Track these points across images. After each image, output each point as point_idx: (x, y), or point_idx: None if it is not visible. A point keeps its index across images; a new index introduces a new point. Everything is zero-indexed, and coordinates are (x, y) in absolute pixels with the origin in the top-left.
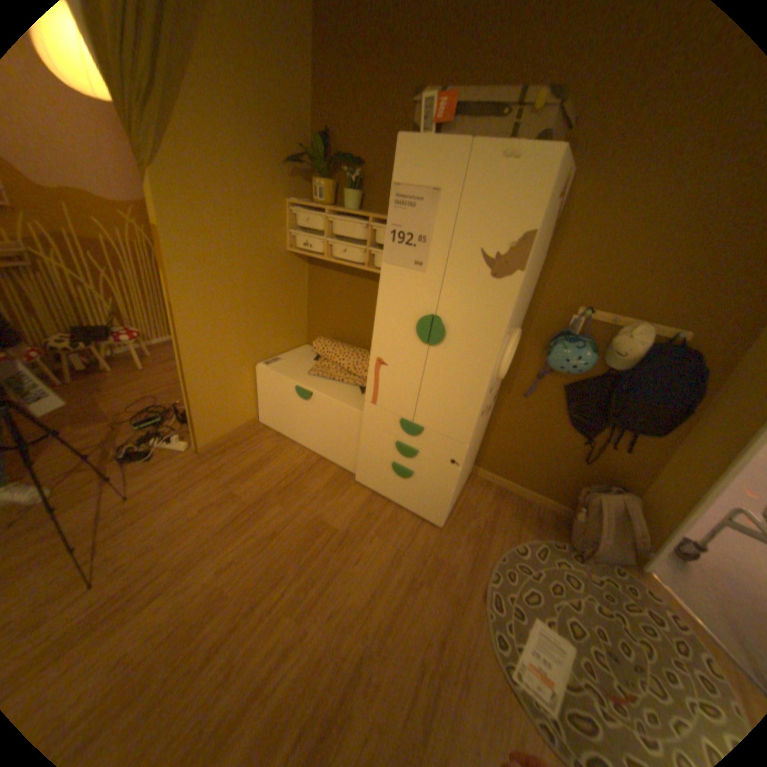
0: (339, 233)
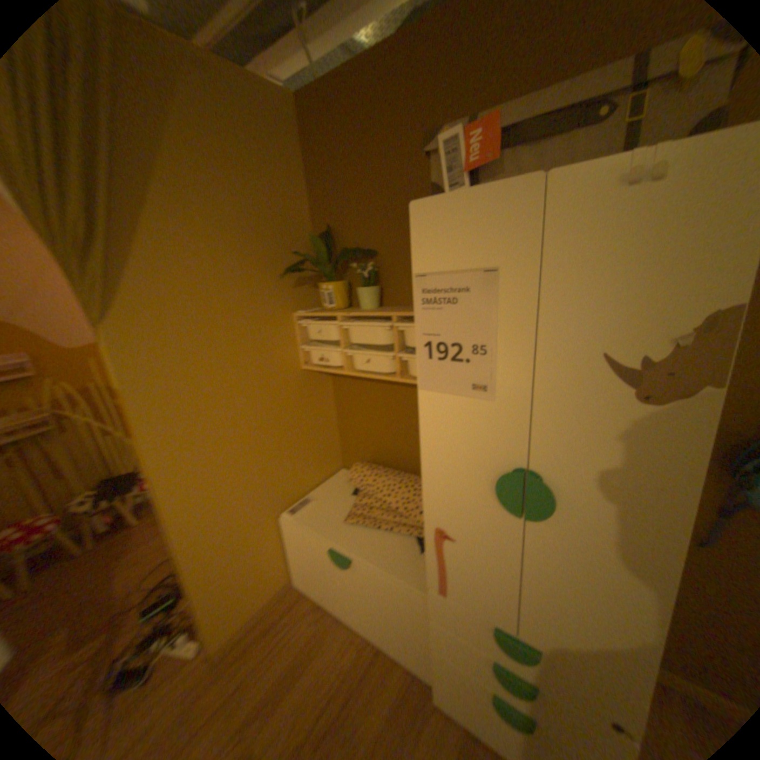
0: (357, 340)
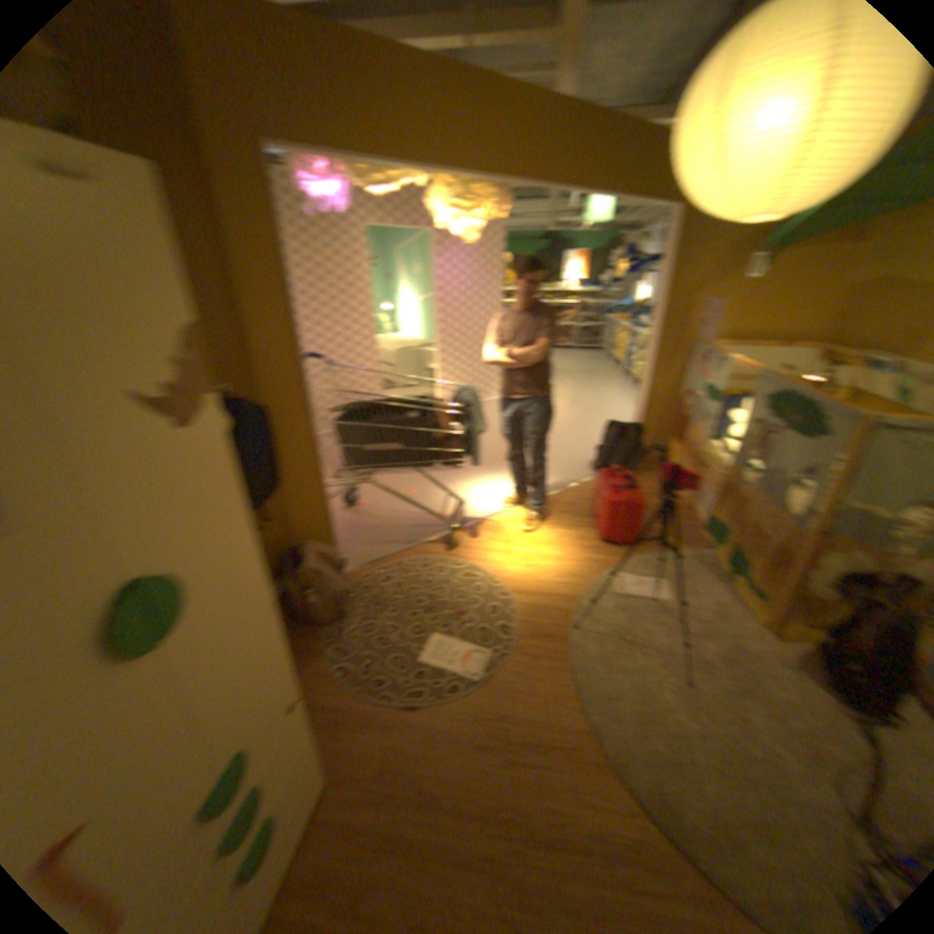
0: None
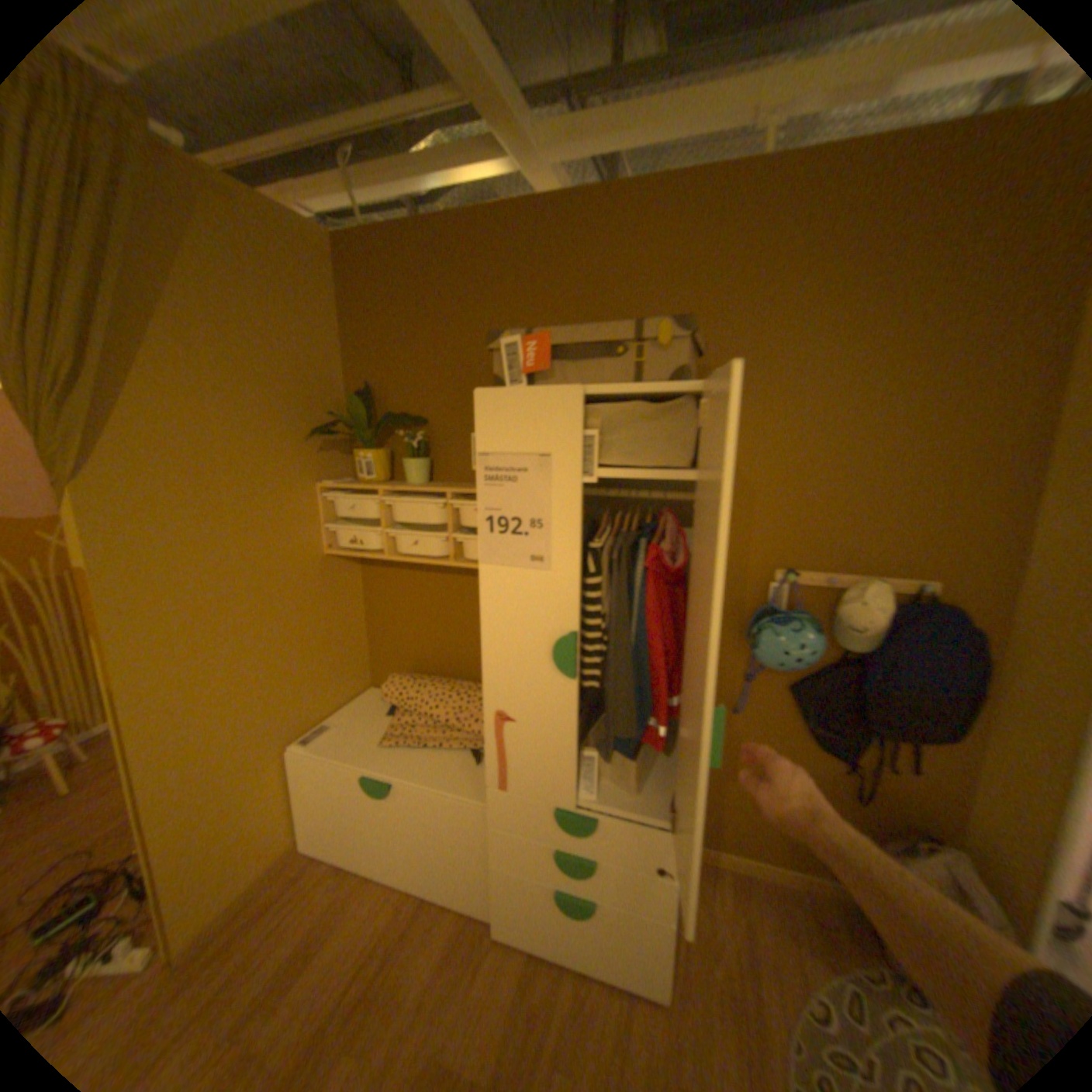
0: (403, 518)
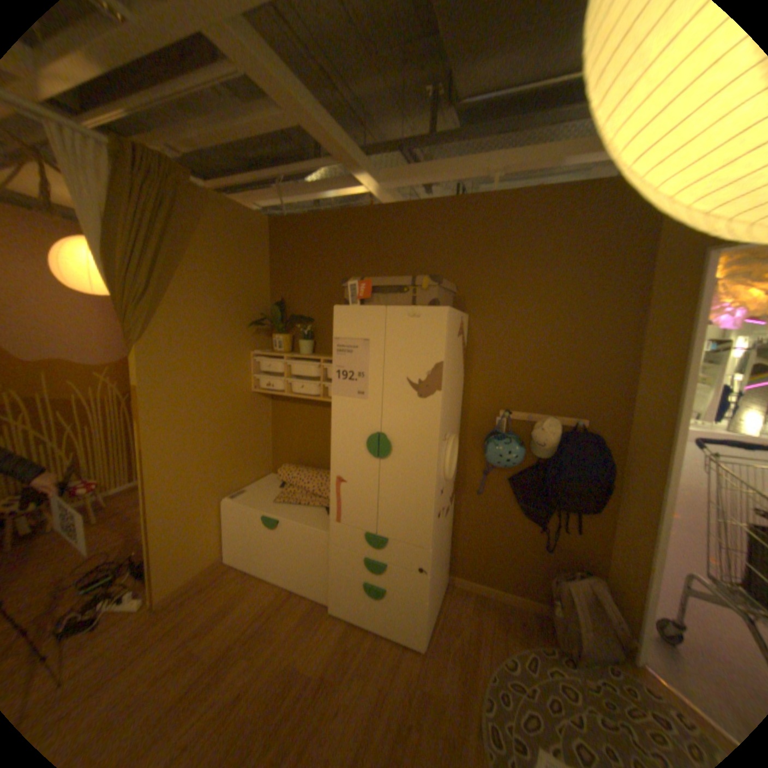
0: (296, 373)
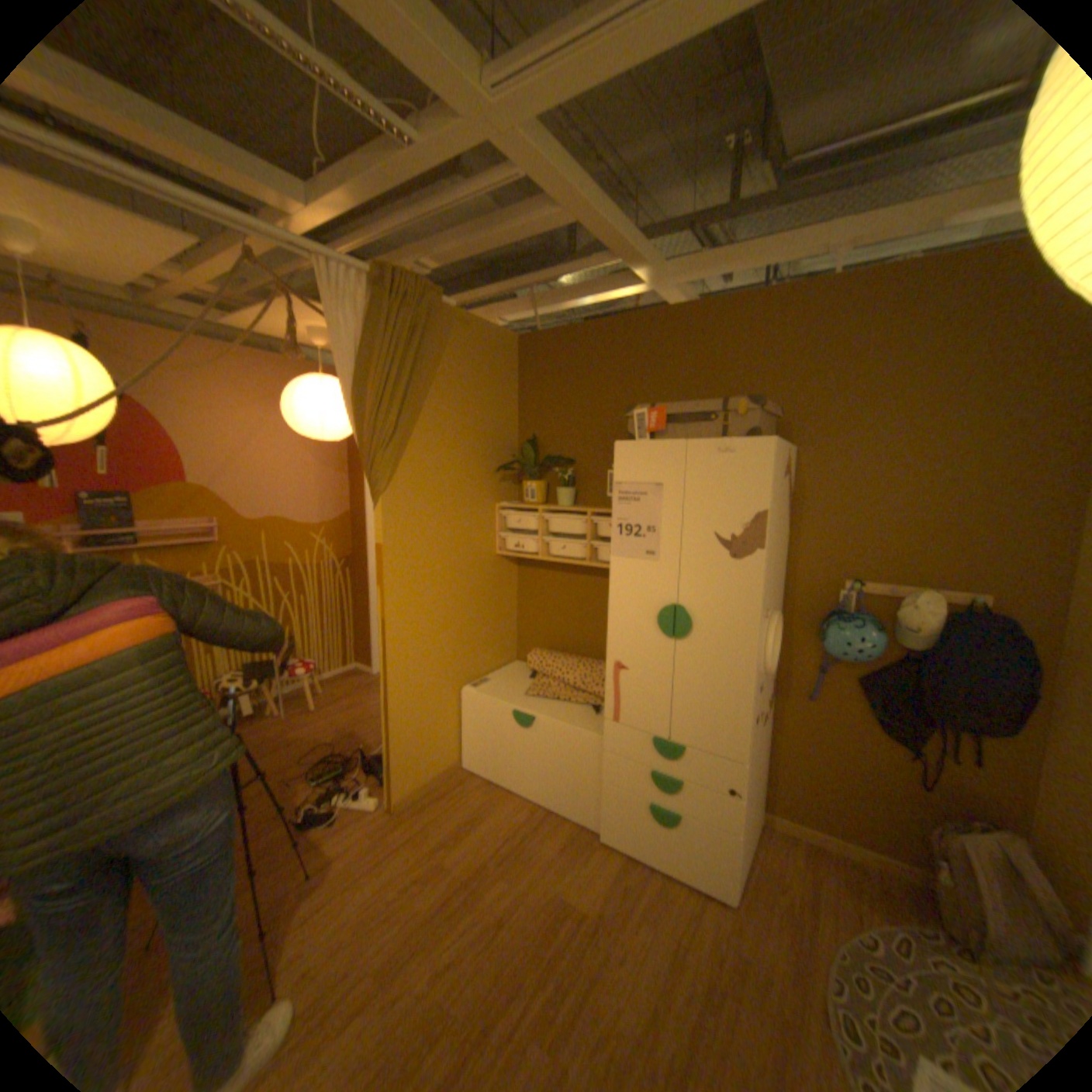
0: (554, 530)
